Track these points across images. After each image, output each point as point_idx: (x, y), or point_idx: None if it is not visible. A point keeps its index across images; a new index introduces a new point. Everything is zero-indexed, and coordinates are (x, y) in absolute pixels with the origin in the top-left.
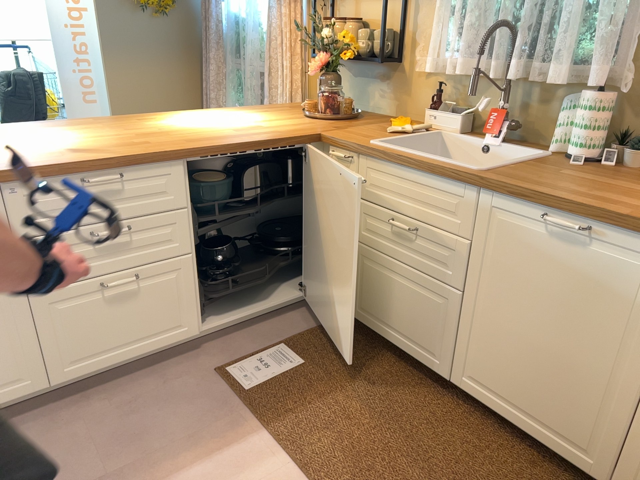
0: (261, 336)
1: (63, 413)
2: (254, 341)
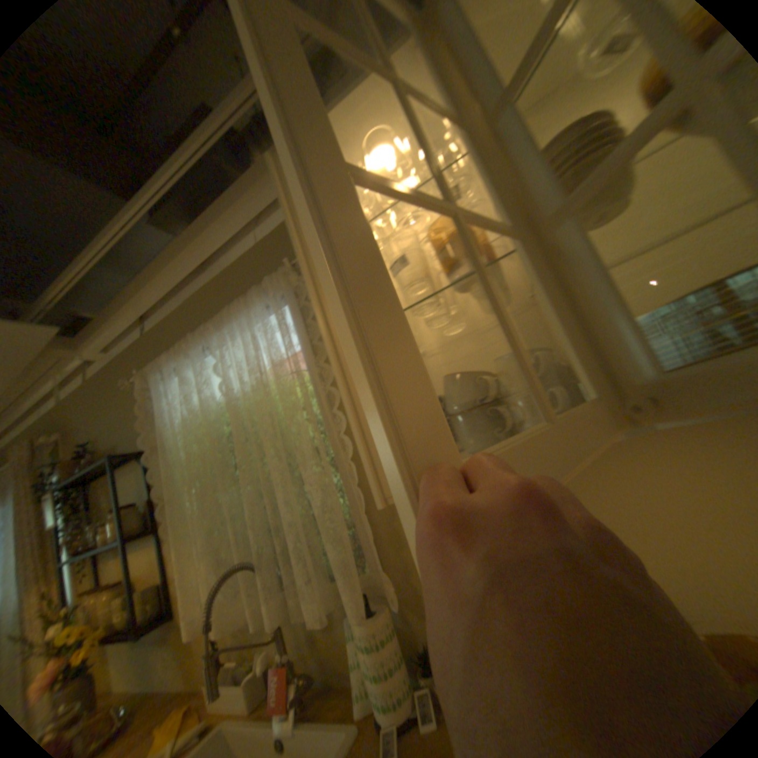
0: None
1: None
2: None
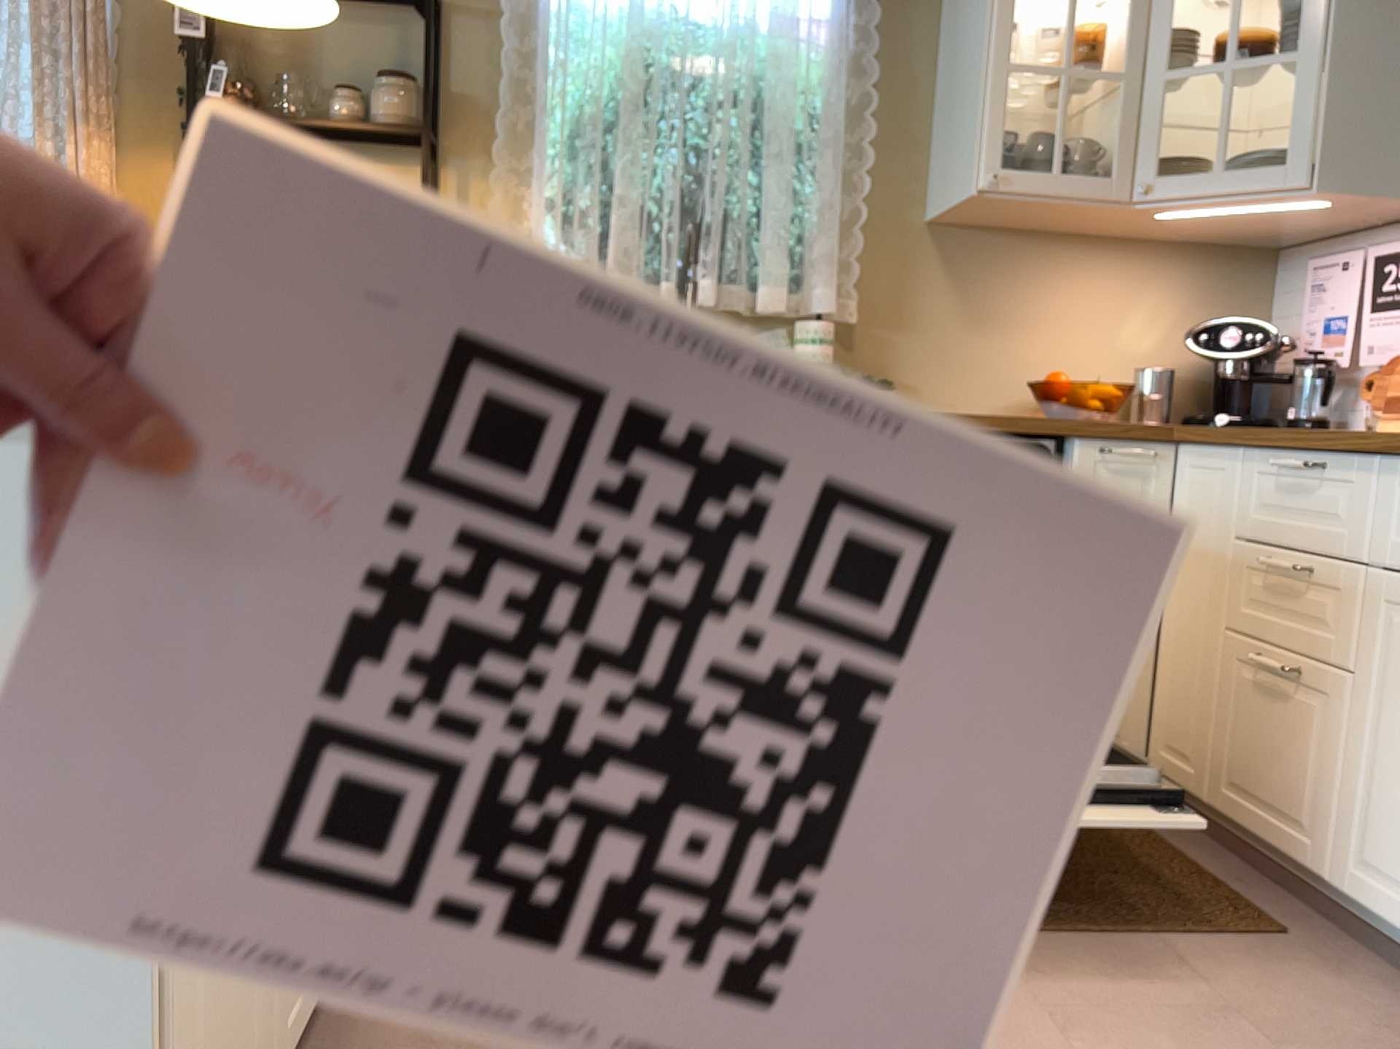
0: None
1: None
2: None
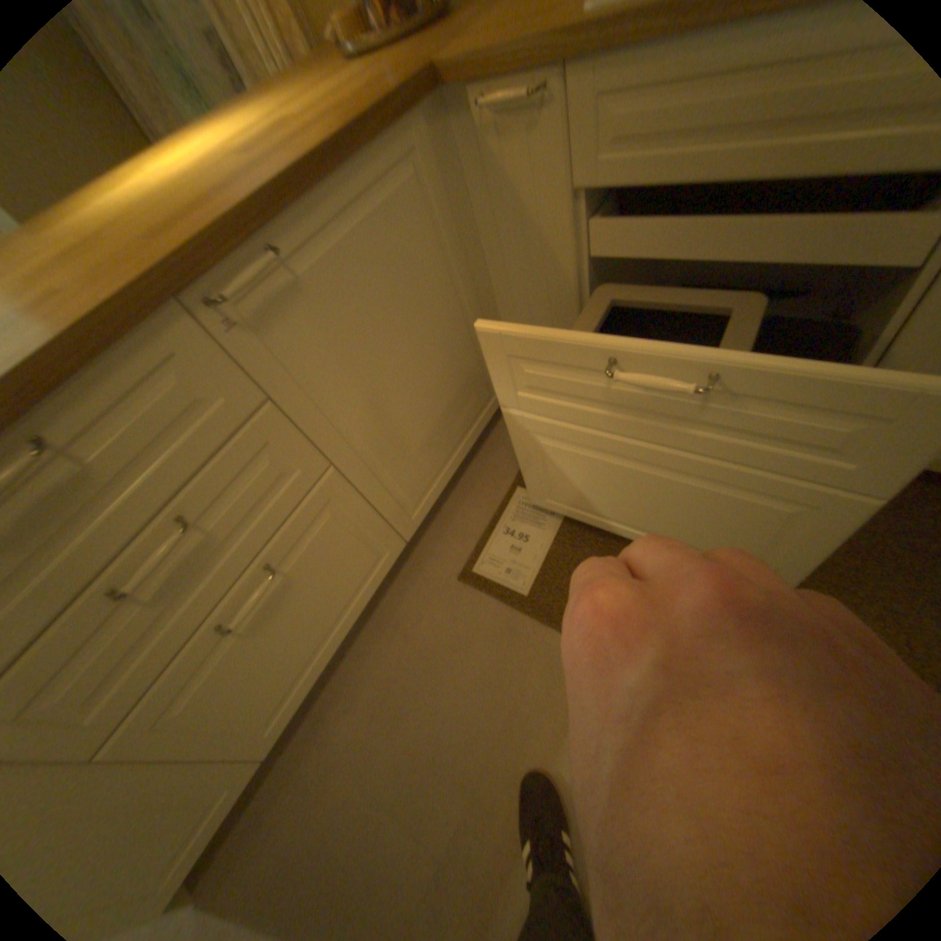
0: (480, 488)
1: (305, 767)
2: (476, 501)
